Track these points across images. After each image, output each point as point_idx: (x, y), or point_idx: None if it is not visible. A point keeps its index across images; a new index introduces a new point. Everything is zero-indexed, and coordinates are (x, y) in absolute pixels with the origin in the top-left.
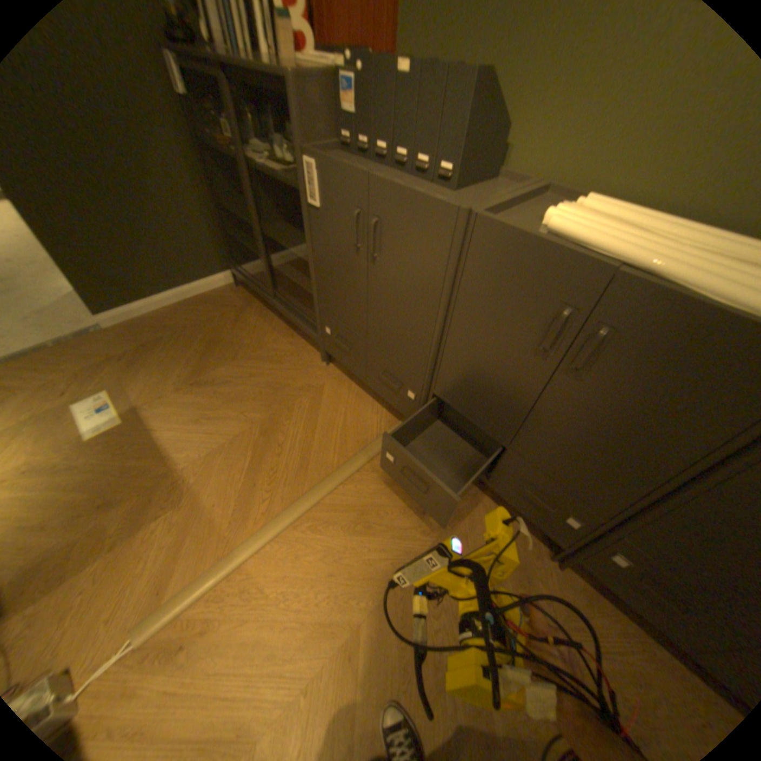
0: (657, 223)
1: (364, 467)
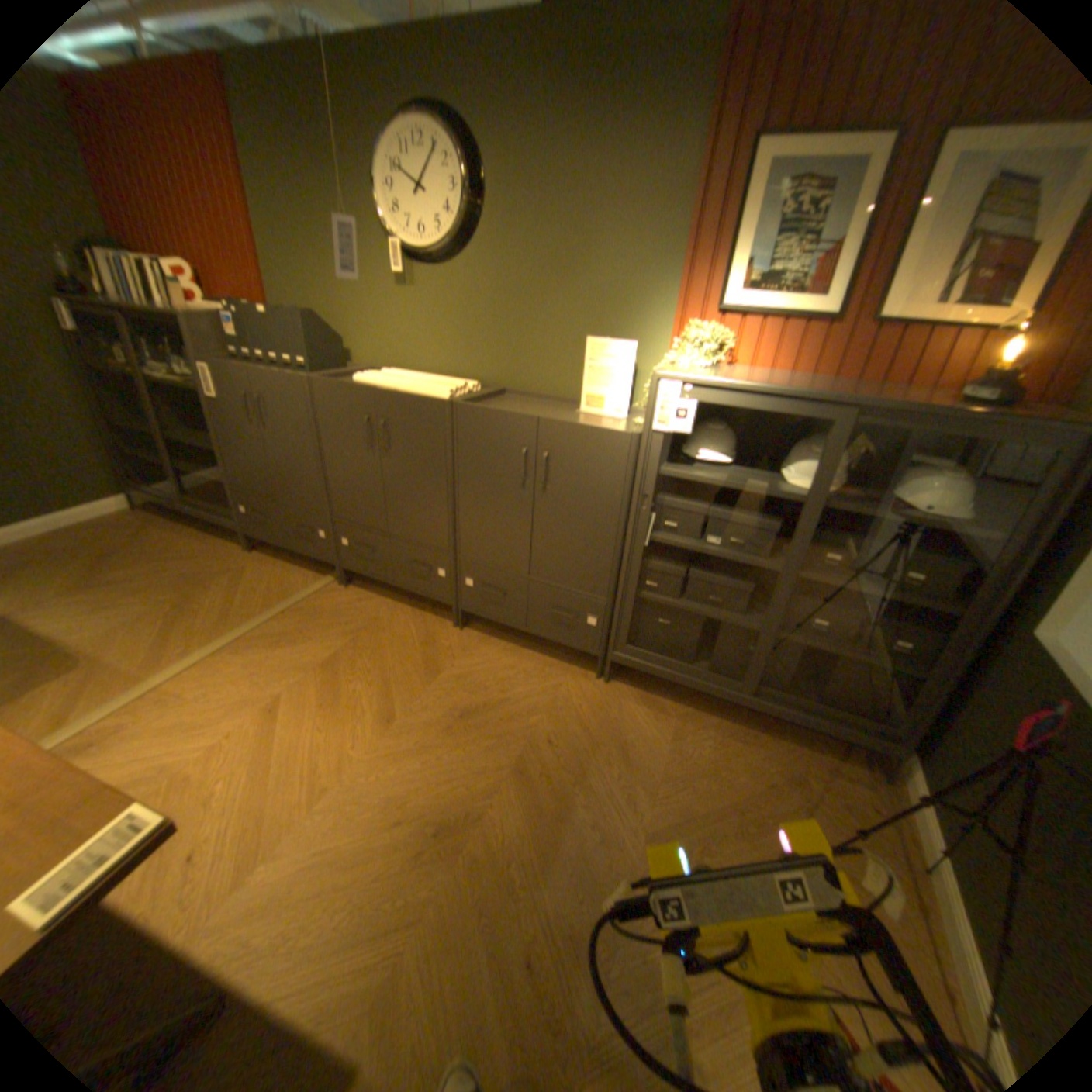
0: (414, 376)
1: (290, 609)
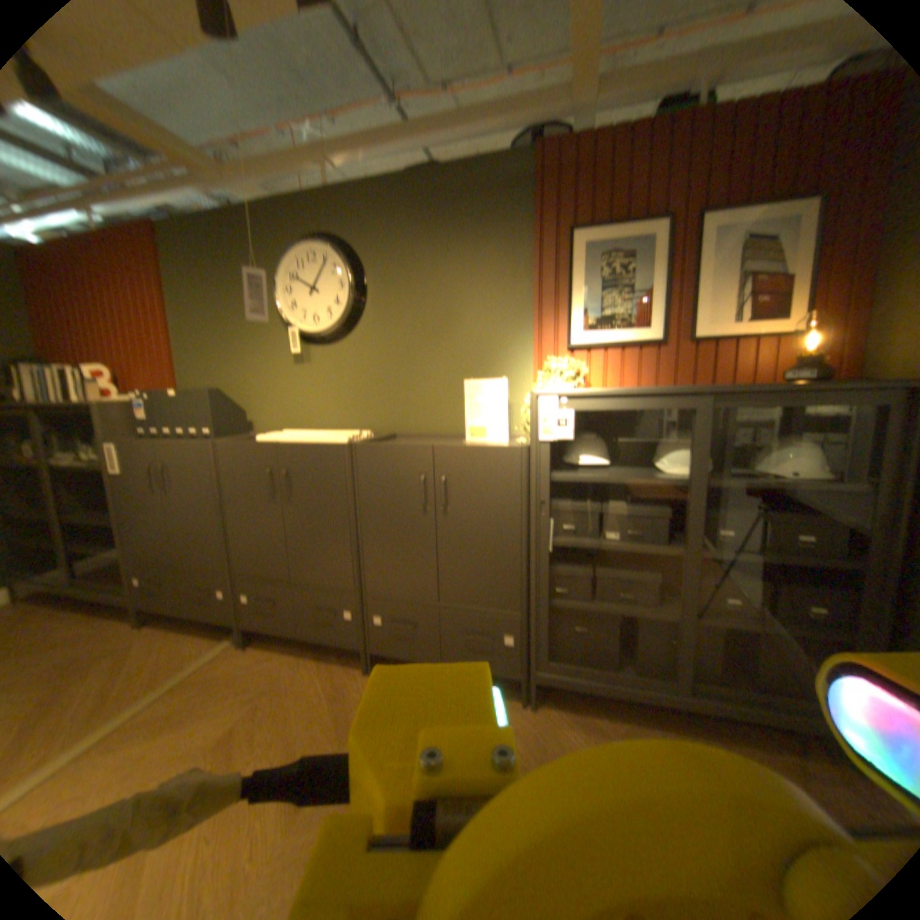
0: (313, 432)
1: (180, 684)
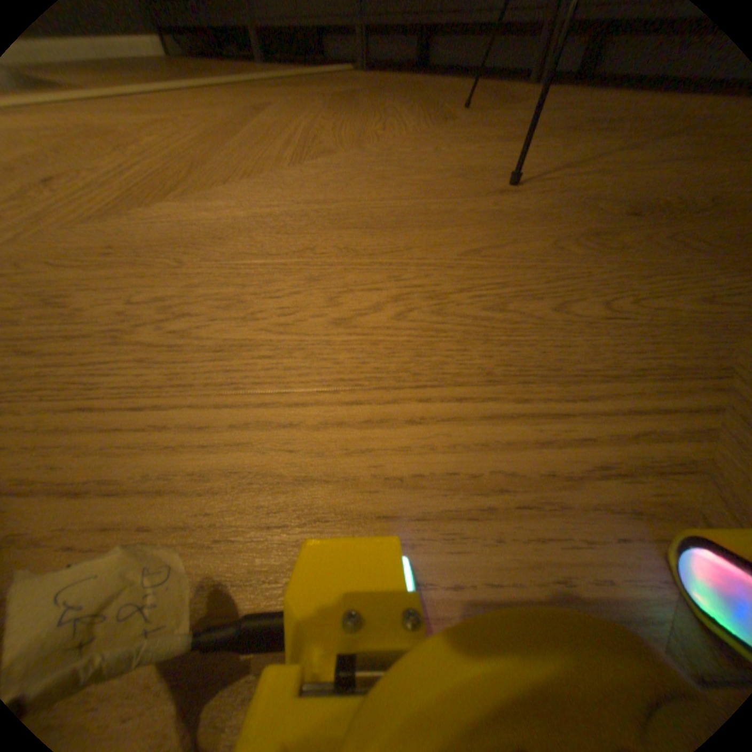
0: None
1: (298, 75)
